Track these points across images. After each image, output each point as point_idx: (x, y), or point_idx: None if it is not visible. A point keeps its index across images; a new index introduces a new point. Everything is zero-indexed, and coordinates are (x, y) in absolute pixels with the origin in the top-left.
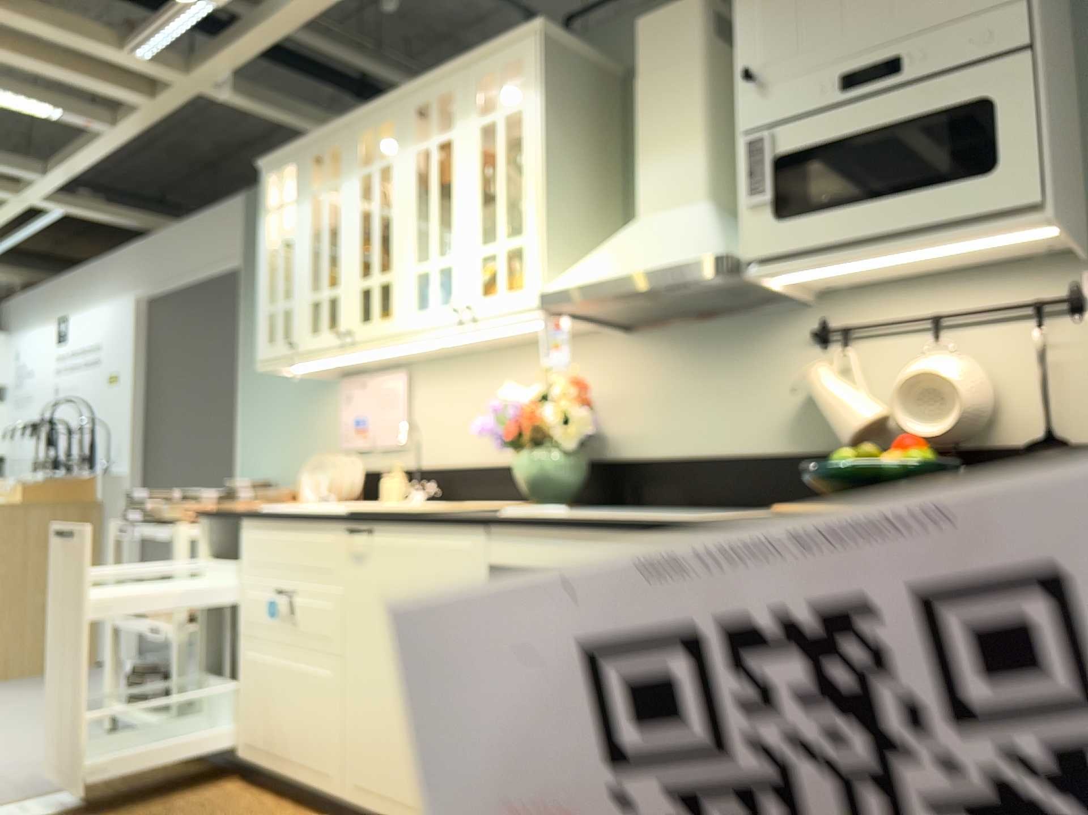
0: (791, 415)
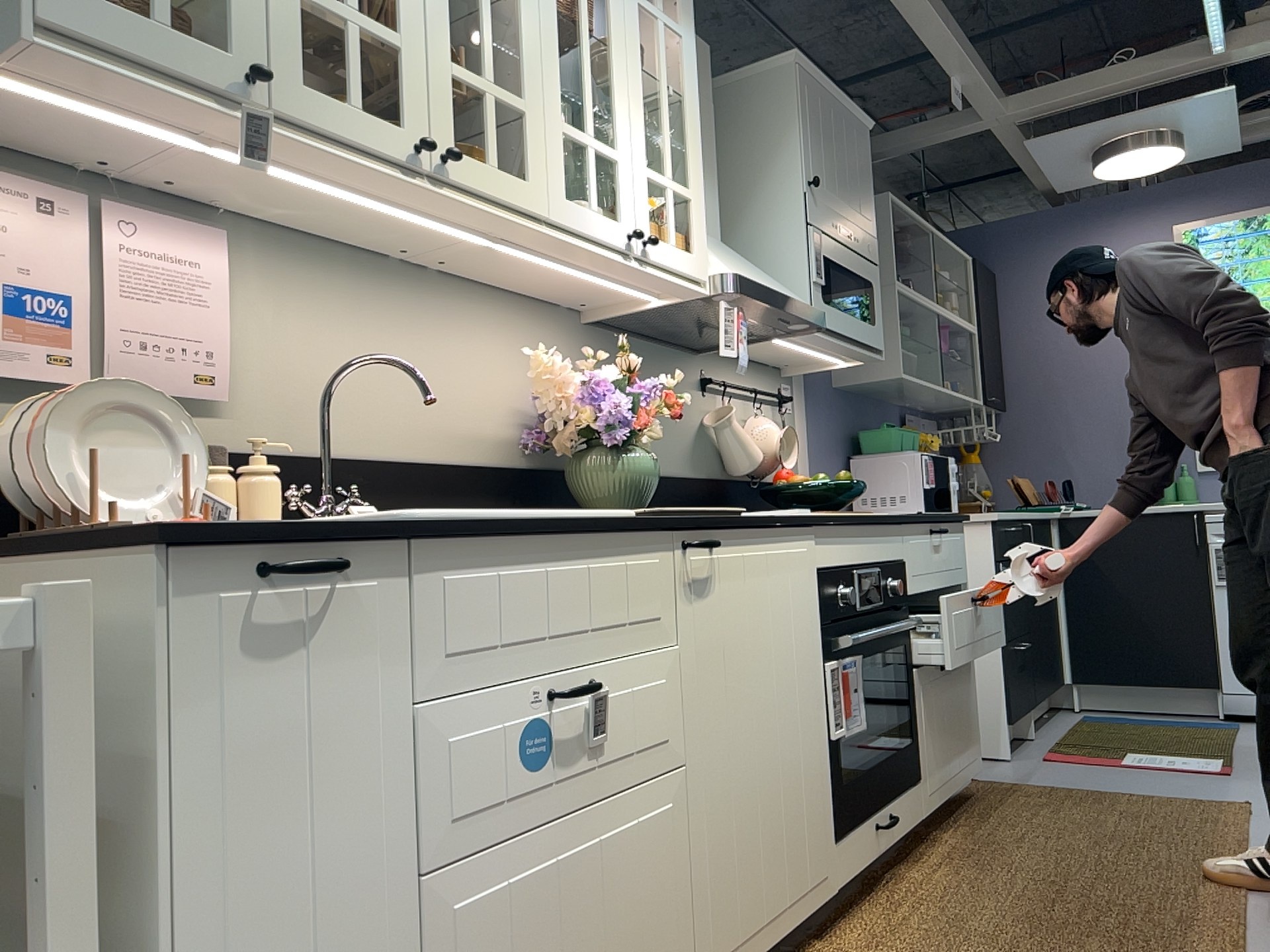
0: (694, 445)
